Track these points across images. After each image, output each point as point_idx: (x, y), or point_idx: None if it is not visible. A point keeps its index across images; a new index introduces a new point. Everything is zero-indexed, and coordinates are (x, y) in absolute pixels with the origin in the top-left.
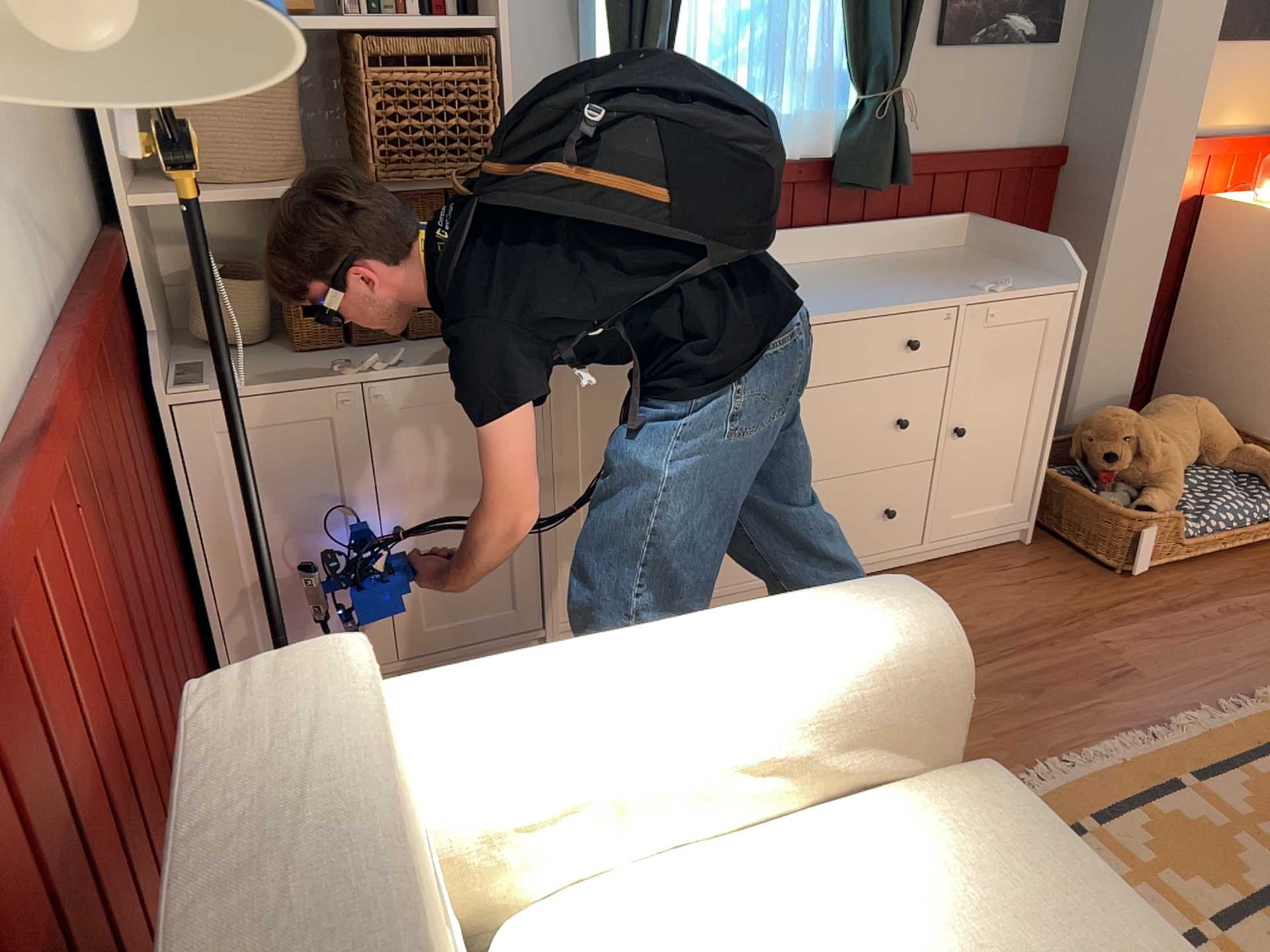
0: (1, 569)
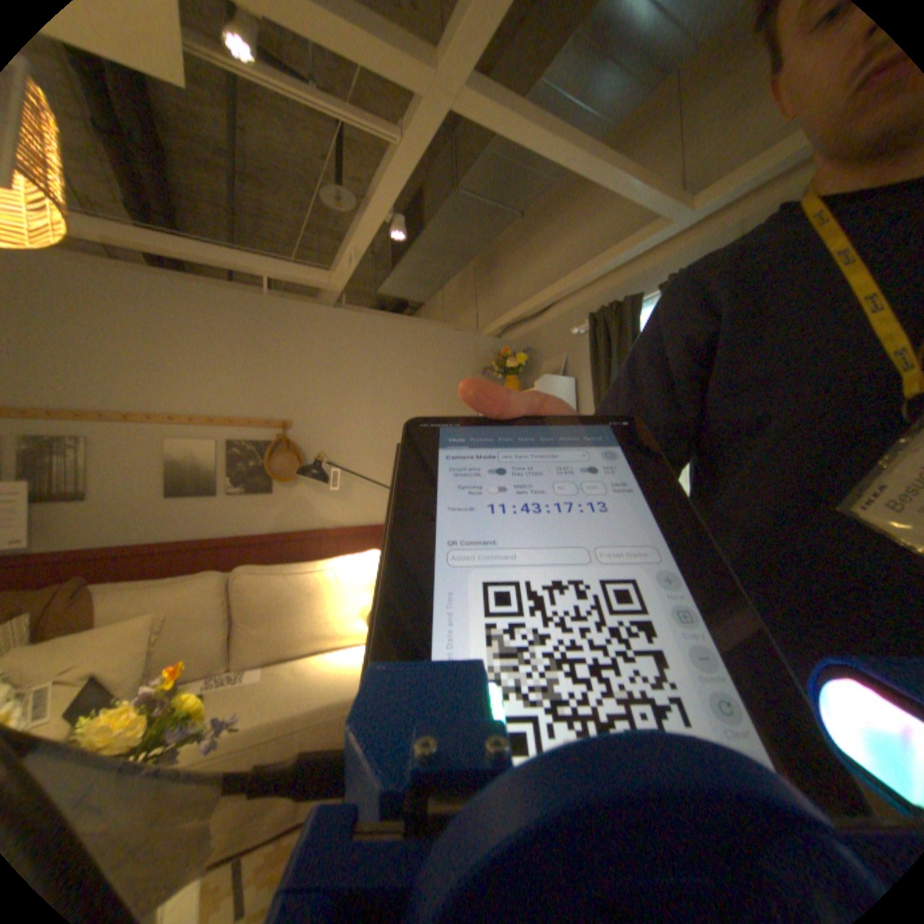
0: (350, 538)
